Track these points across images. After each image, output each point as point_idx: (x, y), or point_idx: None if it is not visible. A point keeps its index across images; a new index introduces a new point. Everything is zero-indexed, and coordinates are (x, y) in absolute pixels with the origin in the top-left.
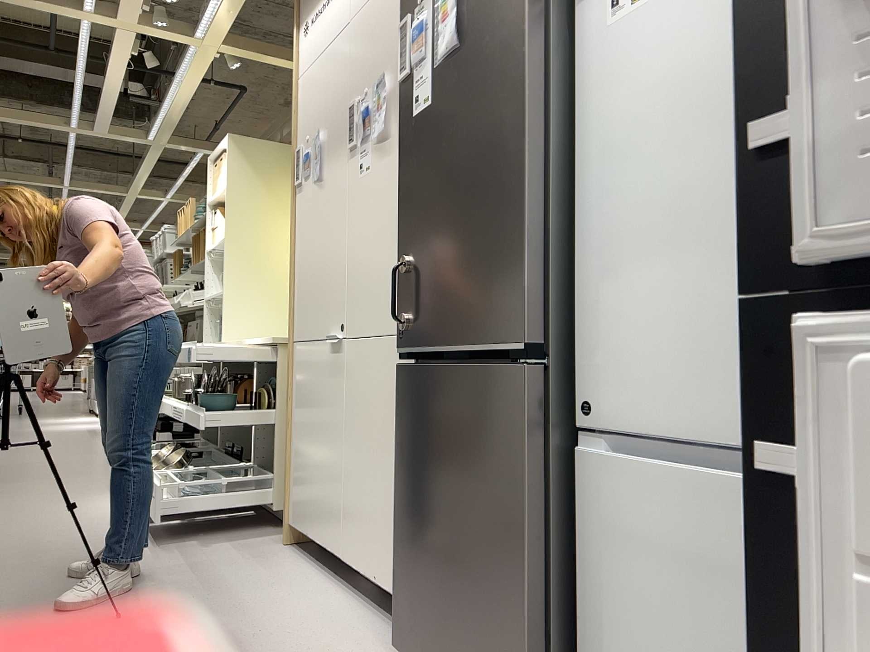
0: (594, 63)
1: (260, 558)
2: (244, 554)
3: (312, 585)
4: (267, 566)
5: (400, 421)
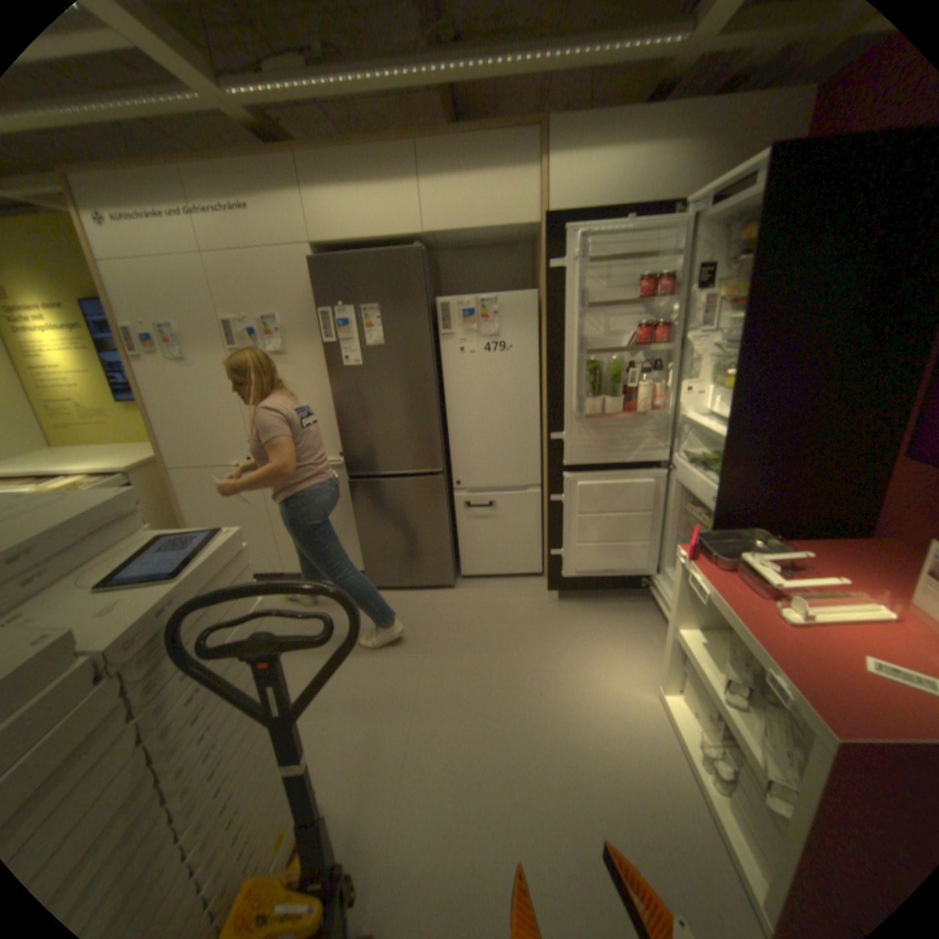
0: (450, 368)
1: None
2: None
3: None
4: None
5: (356, 503)
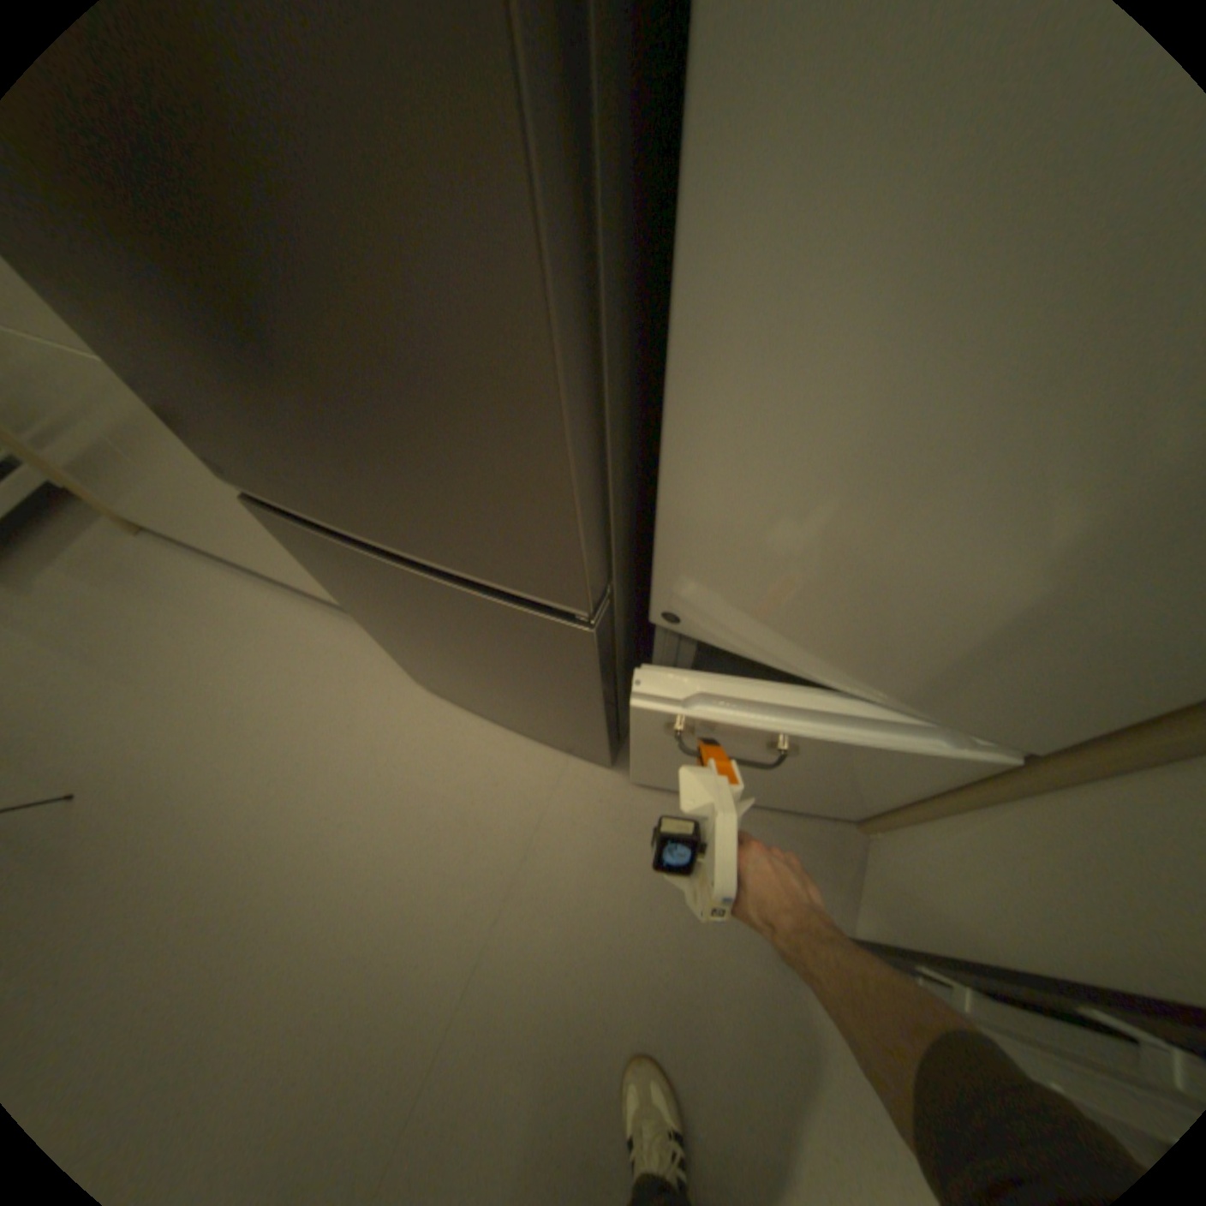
0: None
1: (128, 579)
2: (98, 580)
3: (239, 601)
4: (152, 591)
5: (304, 559)
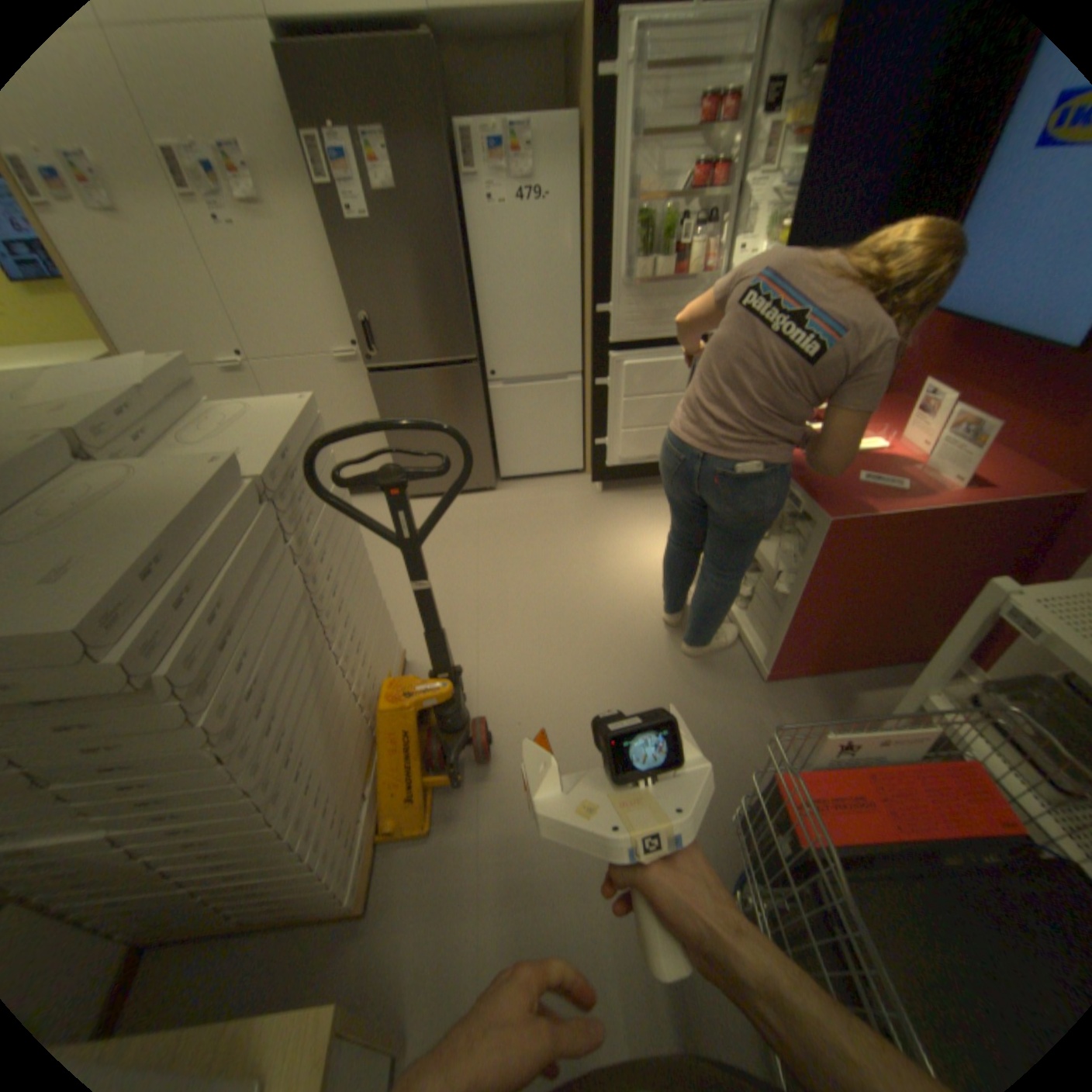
0: (477, 224)
1: None
2: None
3: None
4: None
5: (381, 401)
